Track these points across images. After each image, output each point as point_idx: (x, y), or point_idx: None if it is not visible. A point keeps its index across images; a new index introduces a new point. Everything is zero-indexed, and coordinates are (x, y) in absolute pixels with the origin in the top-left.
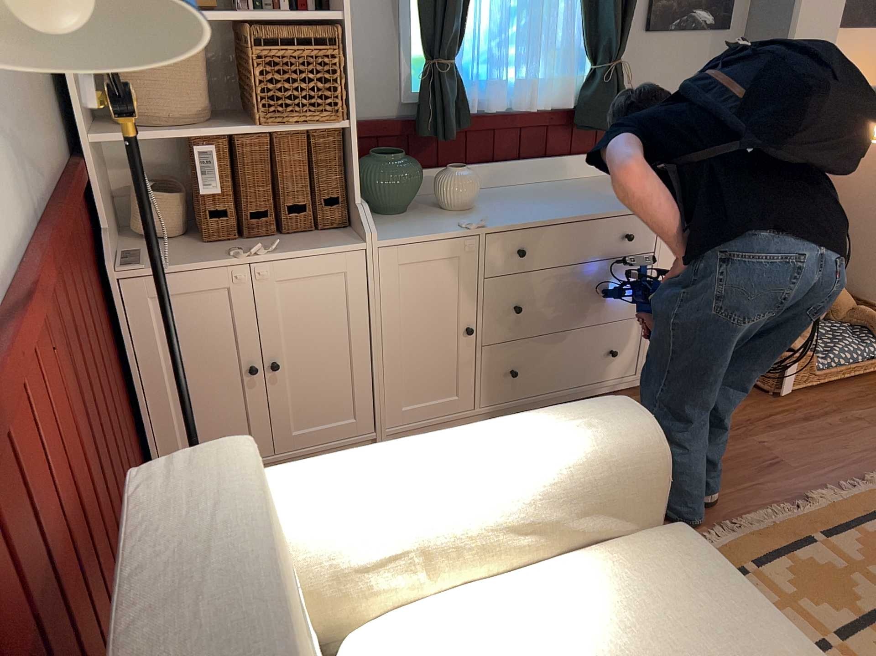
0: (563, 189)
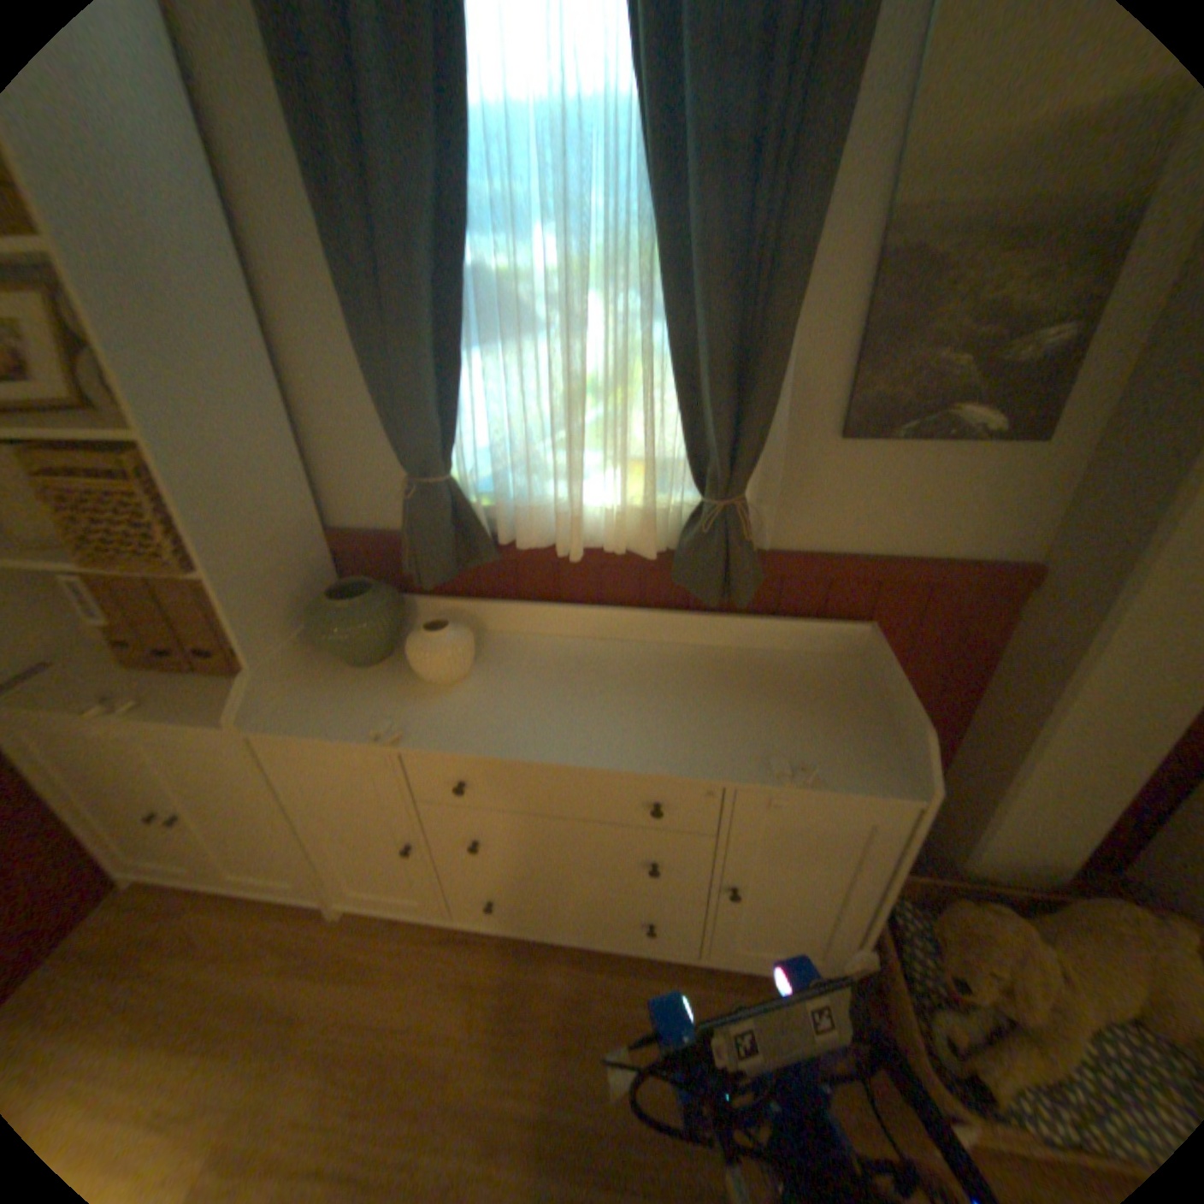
0: (639, 665)
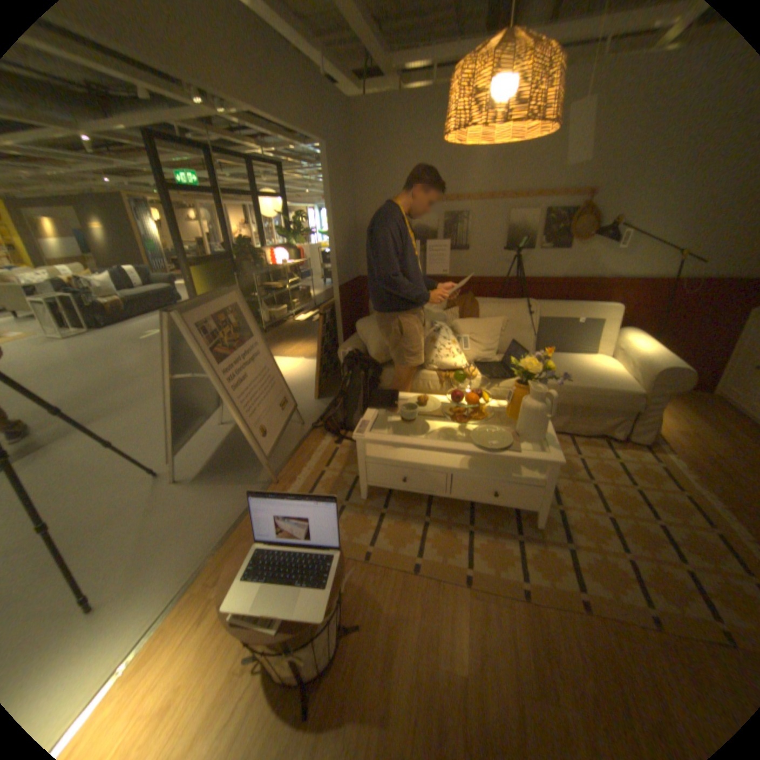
0: None
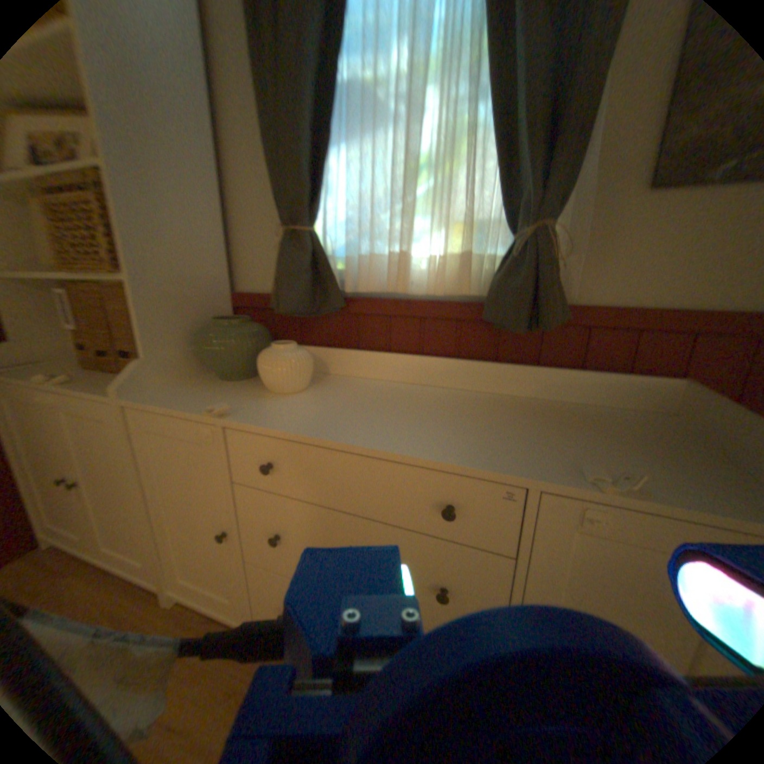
0: (450, 400)
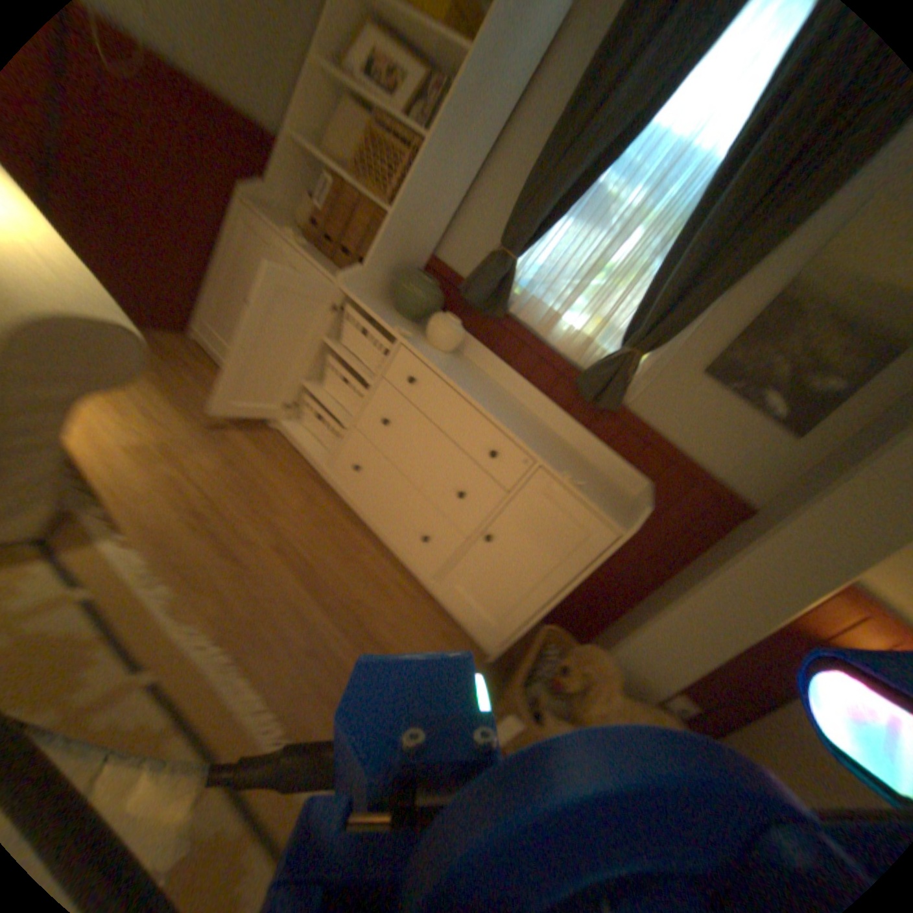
0: (524, 415)
